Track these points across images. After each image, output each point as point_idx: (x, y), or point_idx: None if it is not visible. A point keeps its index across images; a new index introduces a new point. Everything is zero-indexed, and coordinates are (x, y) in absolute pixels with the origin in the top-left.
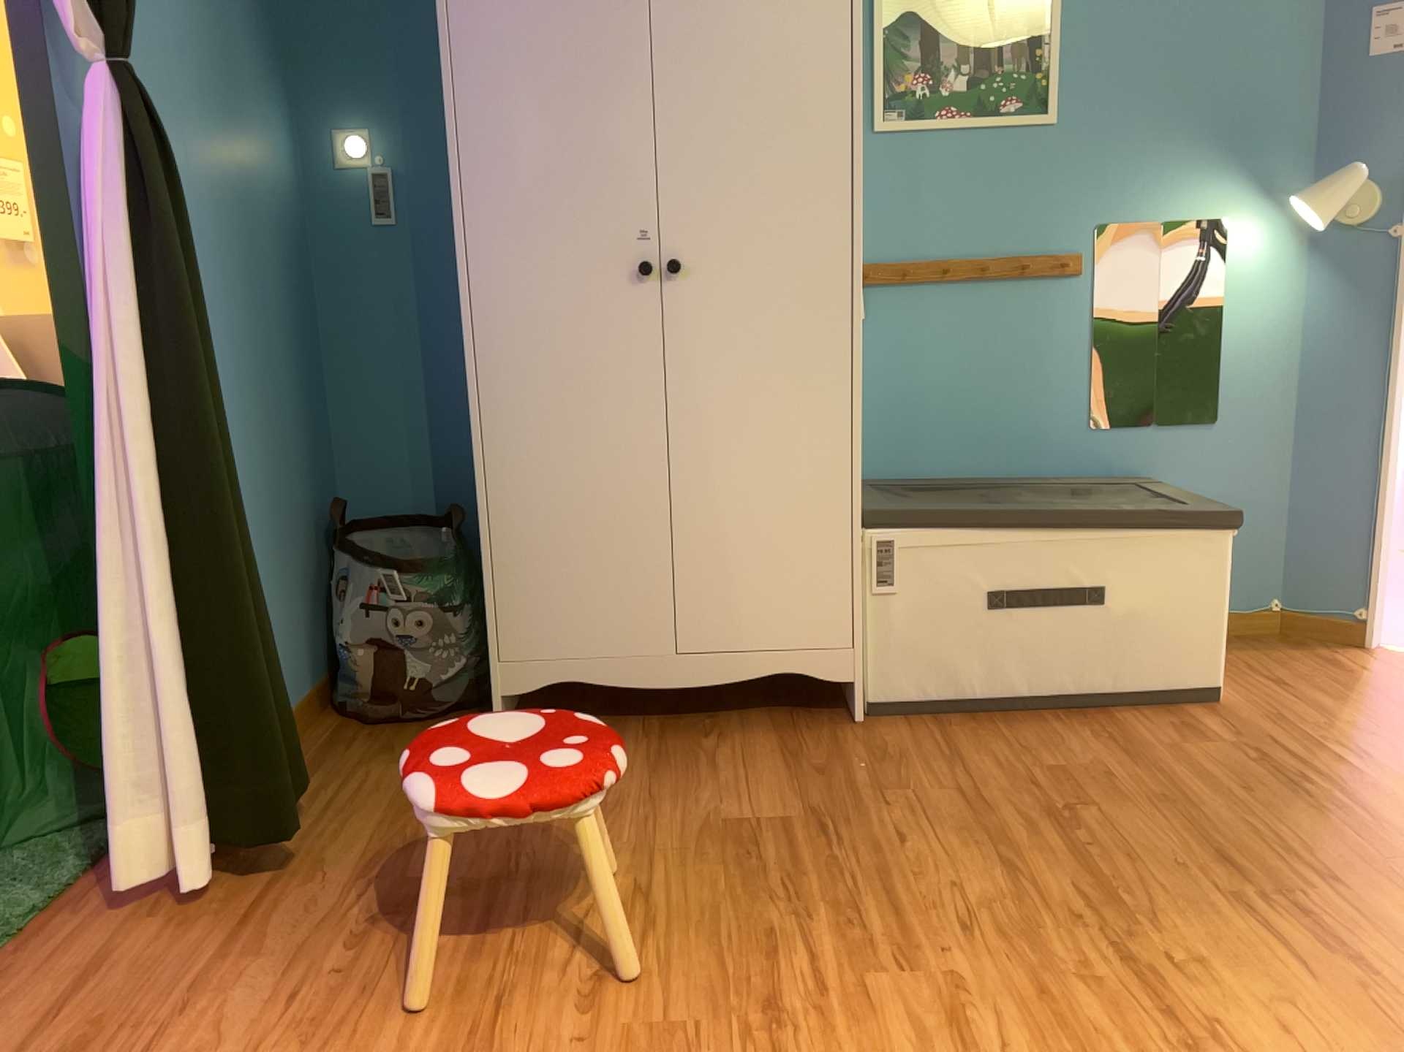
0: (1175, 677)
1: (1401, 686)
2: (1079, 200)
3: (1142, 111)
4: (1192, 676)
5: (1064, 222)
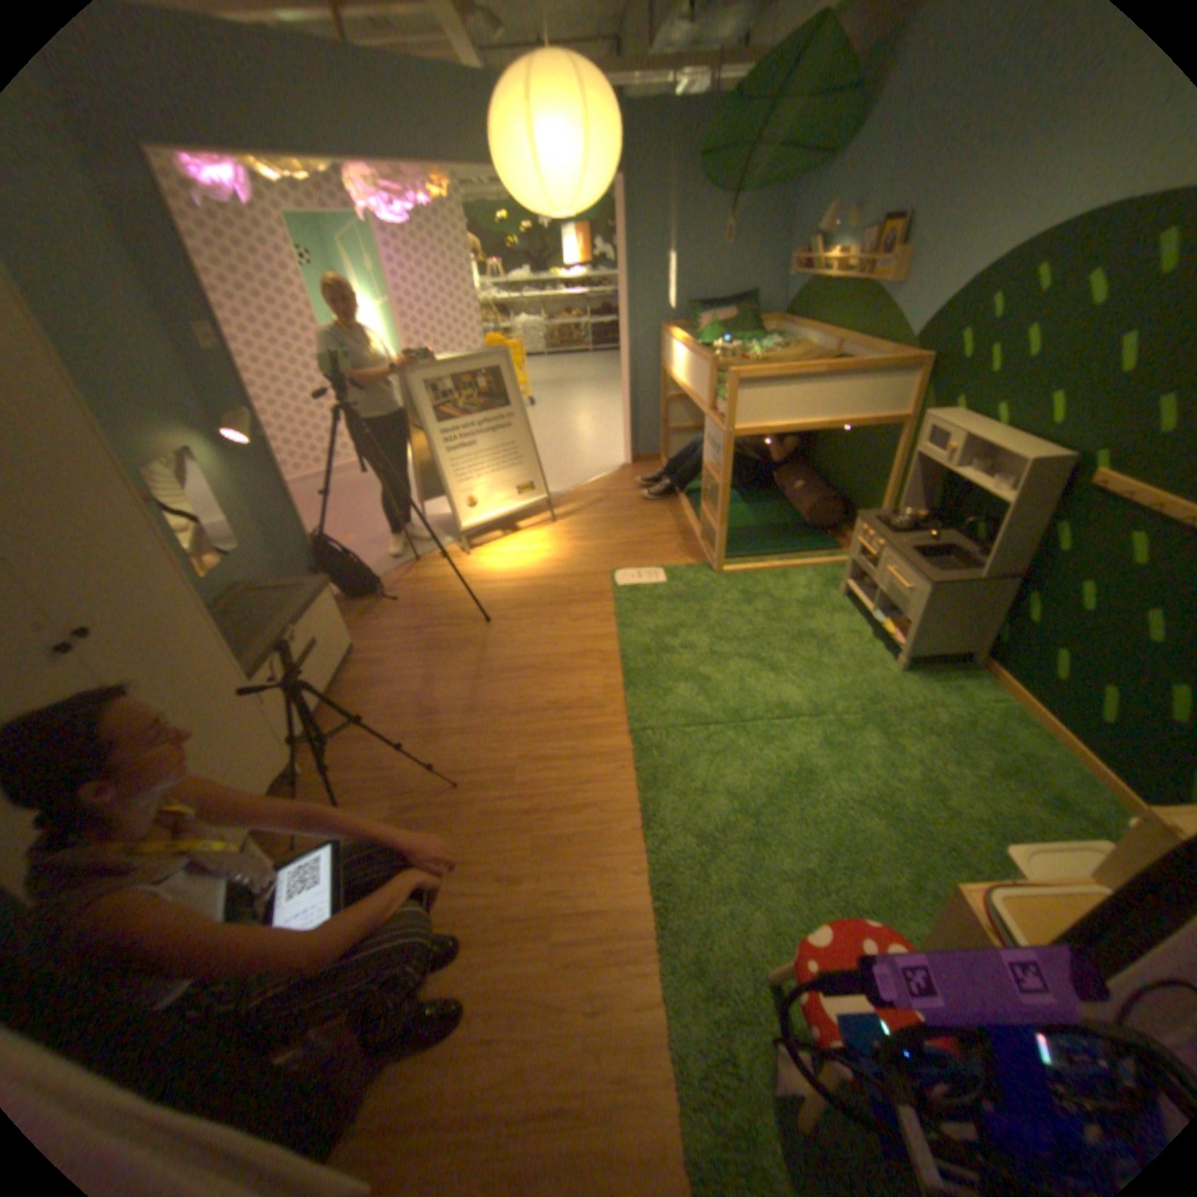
0: (345, 650)
1: (371, 603)
2: (125, 461)
3: (122, 398)
4: (347, 646)
5: (126, 477)
